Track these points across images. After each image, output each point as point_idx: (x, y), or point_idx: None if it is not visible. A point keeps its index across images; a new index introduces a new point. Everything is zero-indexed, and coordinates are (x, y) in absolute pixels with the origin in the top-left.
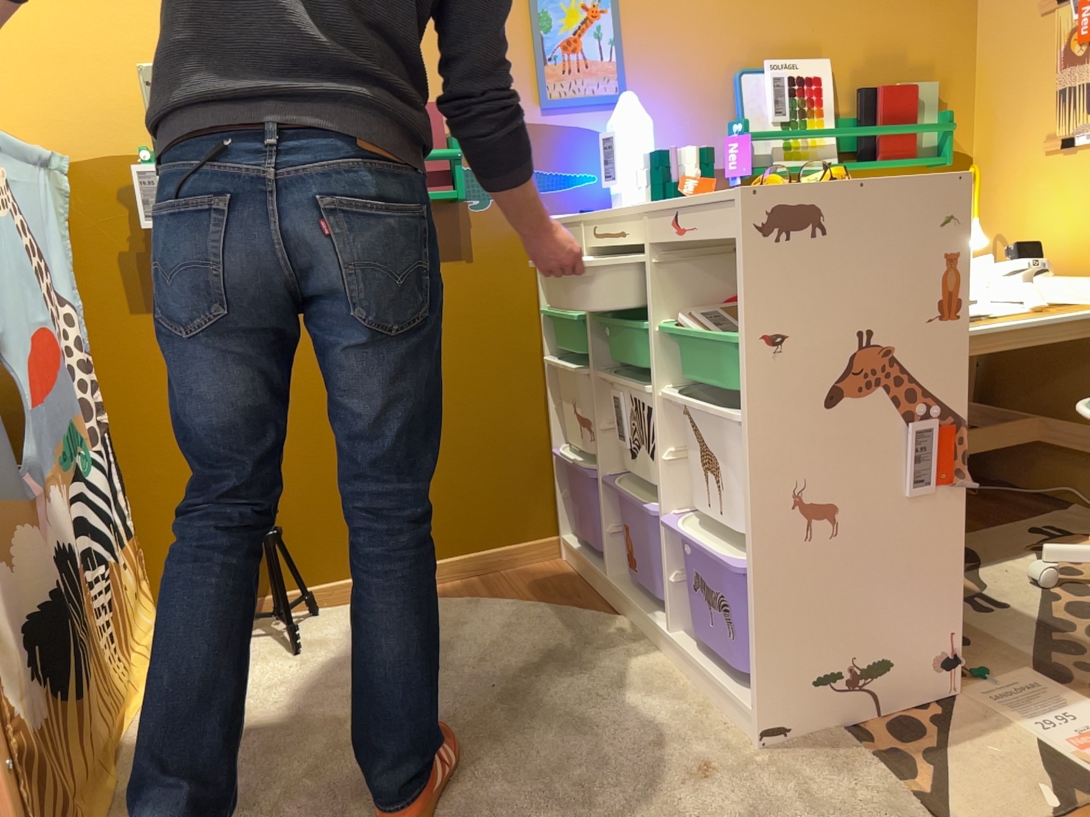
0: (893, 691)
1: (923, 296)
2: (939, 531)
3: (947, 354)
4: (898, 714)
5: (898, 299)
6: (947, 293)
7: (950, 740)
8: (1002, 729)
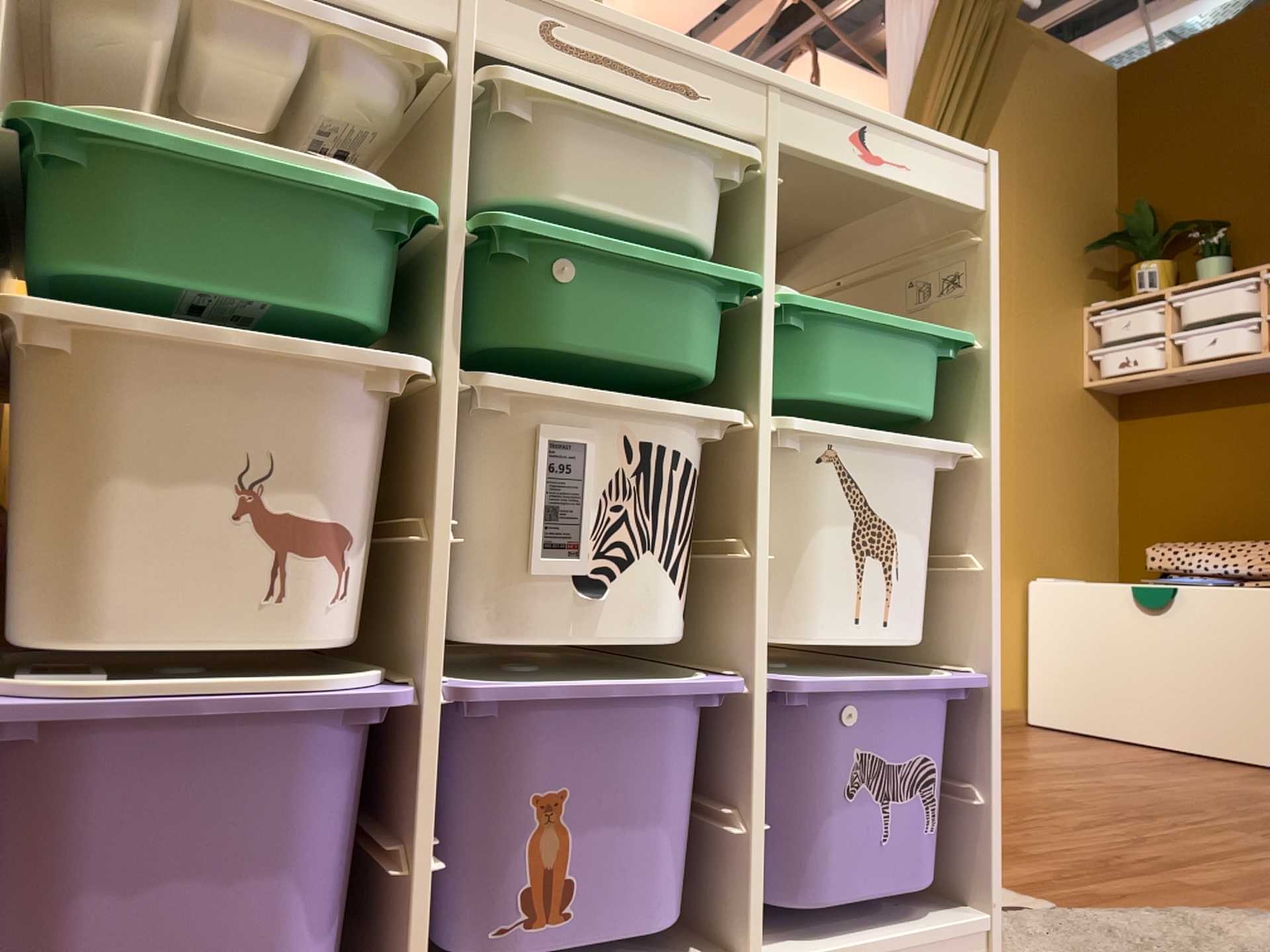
0: None
1: None
2: None
3: None
4: None
5: None
6: None
7: None
8: None
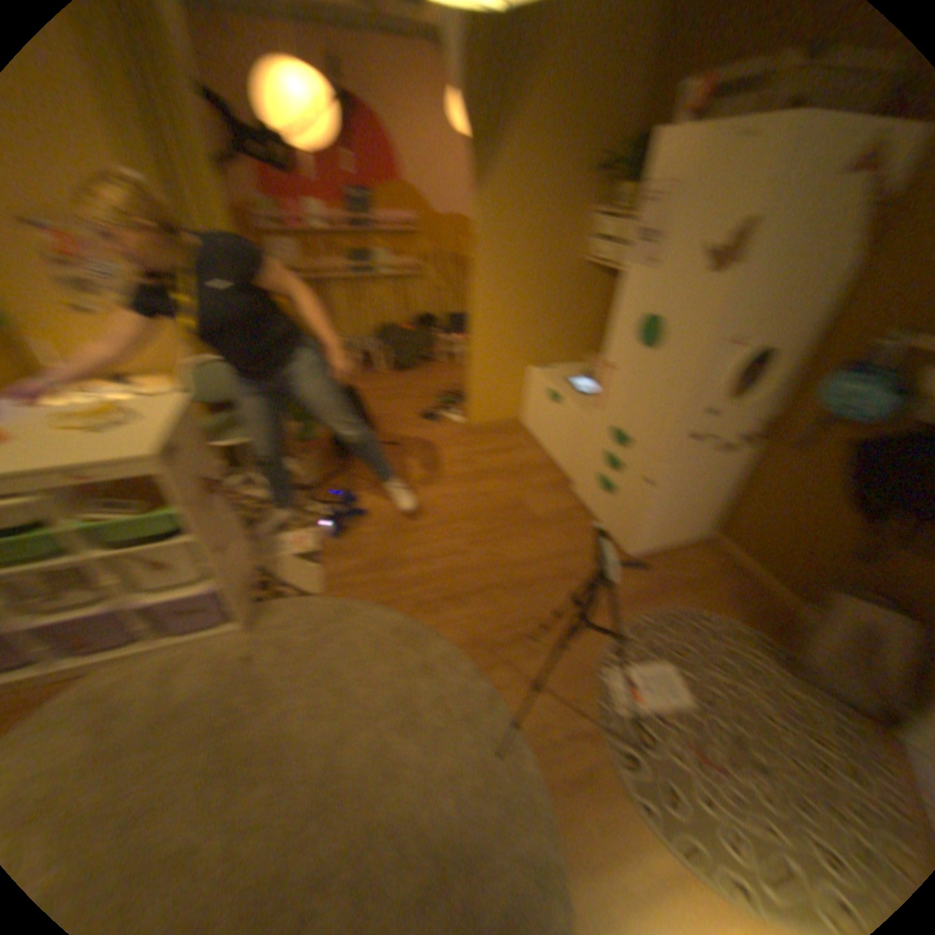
0: (244, 580)
1: (193, 449)
2: (229, 522)
3: (205, 463)
4: (248, 584)
5: (190, 456)
6: (196, 442)
7: (268, 576)
8: (273, 560)
